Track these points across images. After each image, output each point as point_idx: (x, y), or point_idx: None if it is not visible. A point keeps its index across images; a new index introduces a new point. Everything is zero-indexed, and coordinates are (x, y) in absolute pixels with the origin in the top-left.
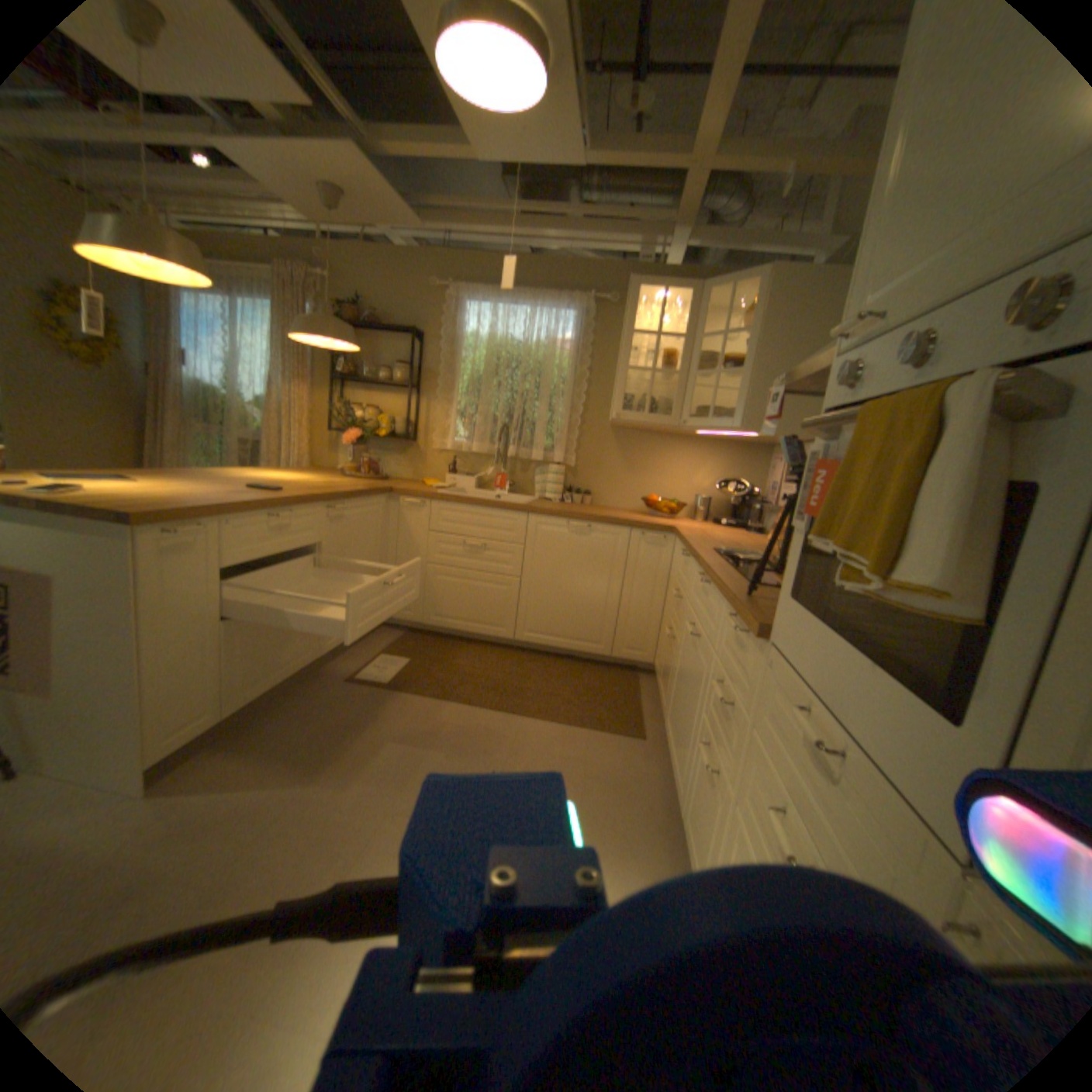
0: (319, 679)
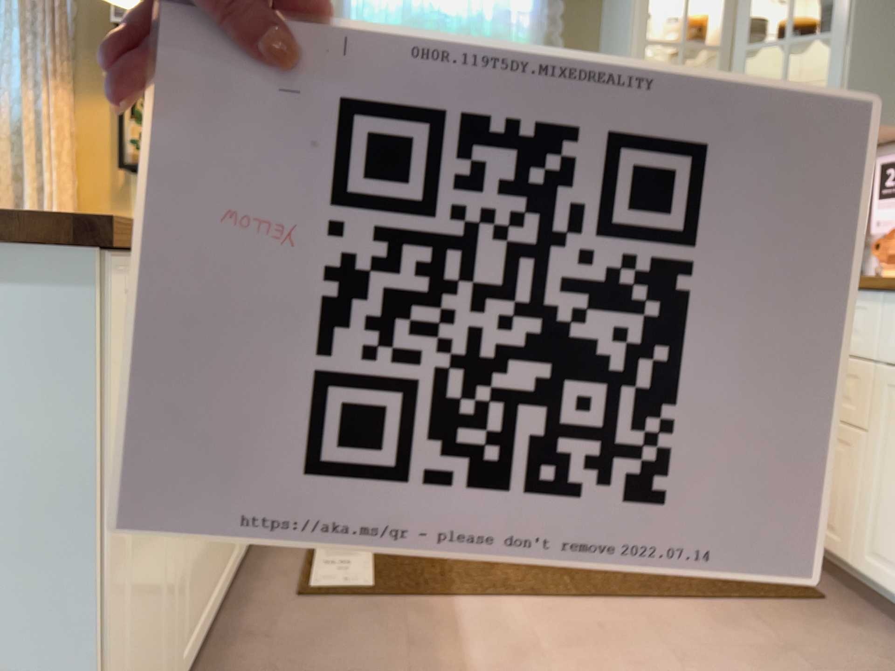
0: (245, 603)
